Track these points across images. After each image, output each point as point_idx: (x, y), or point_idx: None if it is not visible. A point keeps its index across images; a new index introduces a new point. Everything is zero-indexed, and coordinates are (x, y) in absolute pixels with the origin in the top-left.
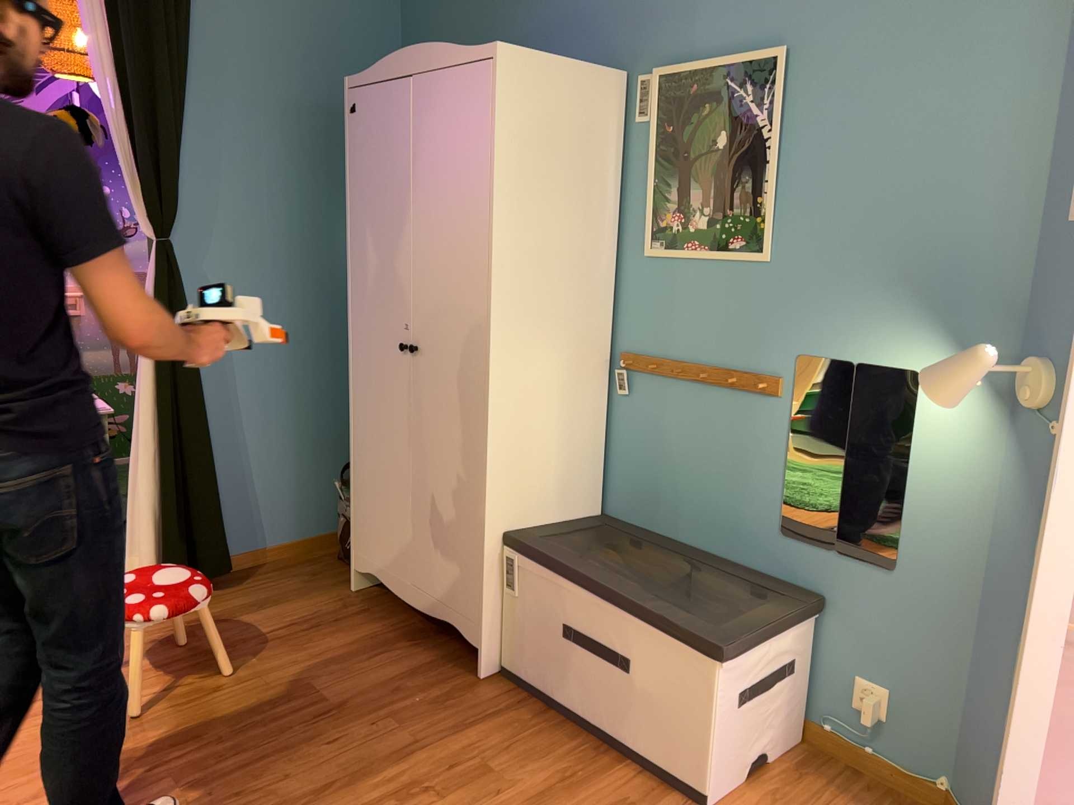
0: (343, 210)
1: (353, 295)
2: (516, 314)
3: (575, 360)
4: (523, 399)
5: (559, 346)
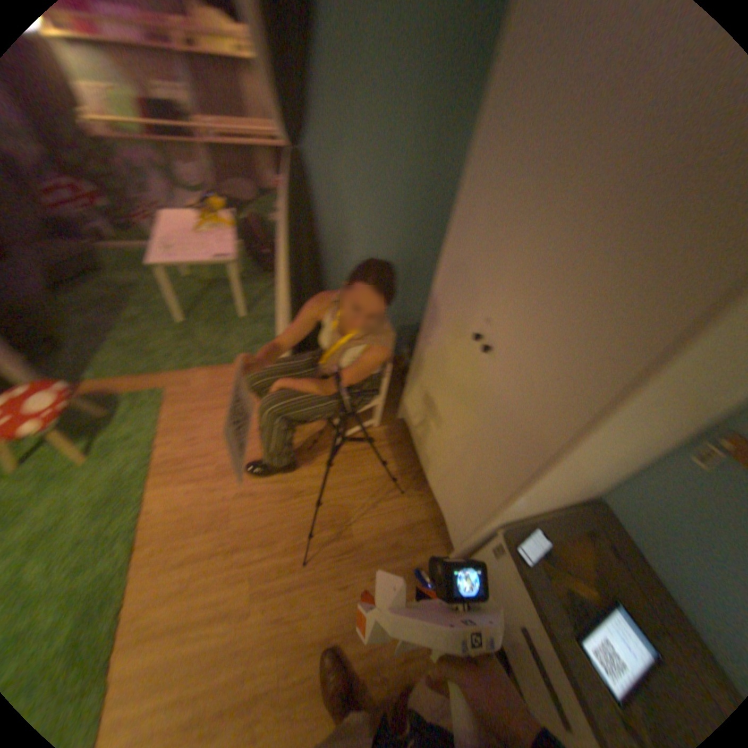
0: (475, 114)
1: (451, 247)
2: (640, 421)
3: (670, 437)
4: (584, 471)
5: (666, 432)
